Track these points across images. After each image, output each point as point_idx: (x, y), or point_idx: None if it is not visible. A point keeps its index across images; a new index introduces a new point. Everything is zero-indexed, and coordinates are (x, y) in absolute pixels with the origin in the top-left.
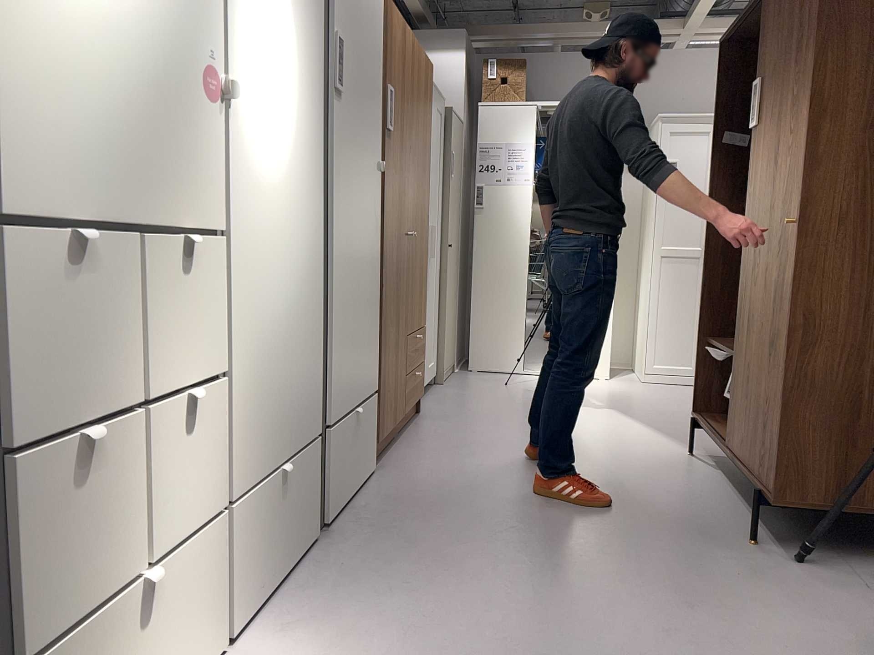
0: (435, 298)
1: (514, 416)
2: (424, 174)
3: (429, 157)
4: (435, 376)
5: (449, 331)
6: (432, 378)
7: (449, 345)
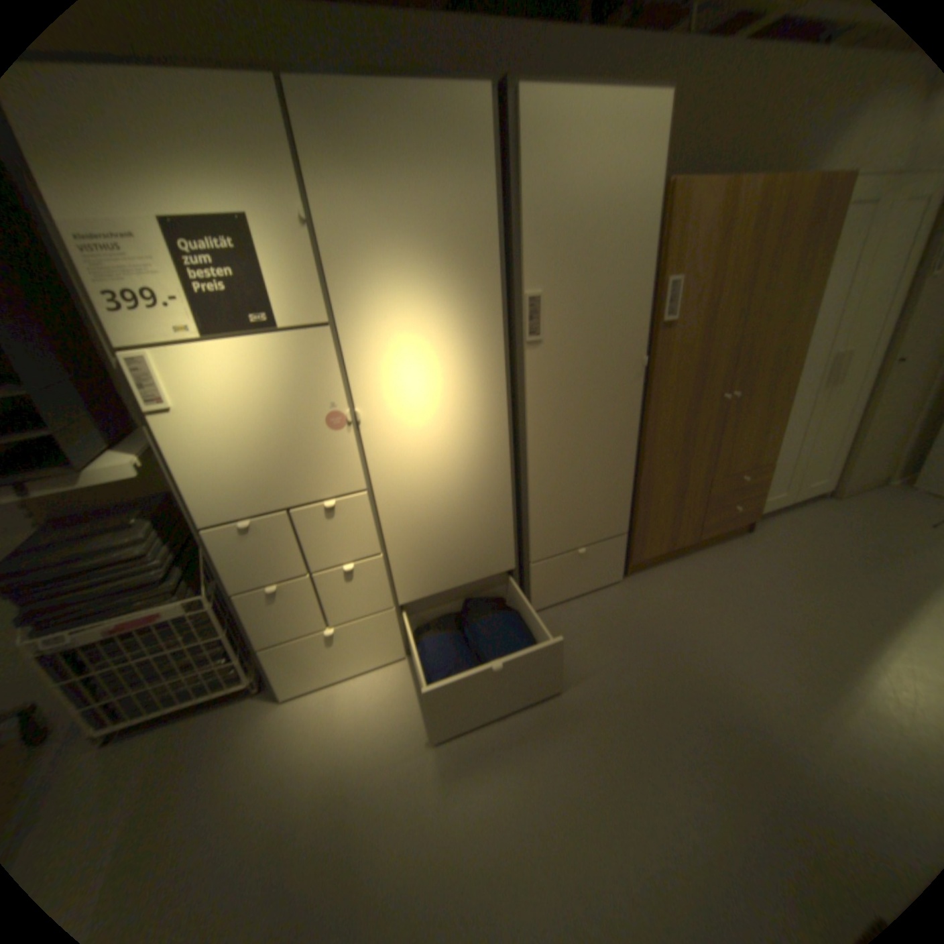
0: (852, 420)
1: (862, 578)
2: (797, 320)
3: (819, 295)
4: (832, 491)
5: (877, 450)
6: (821, 495)
7: (872, 463)
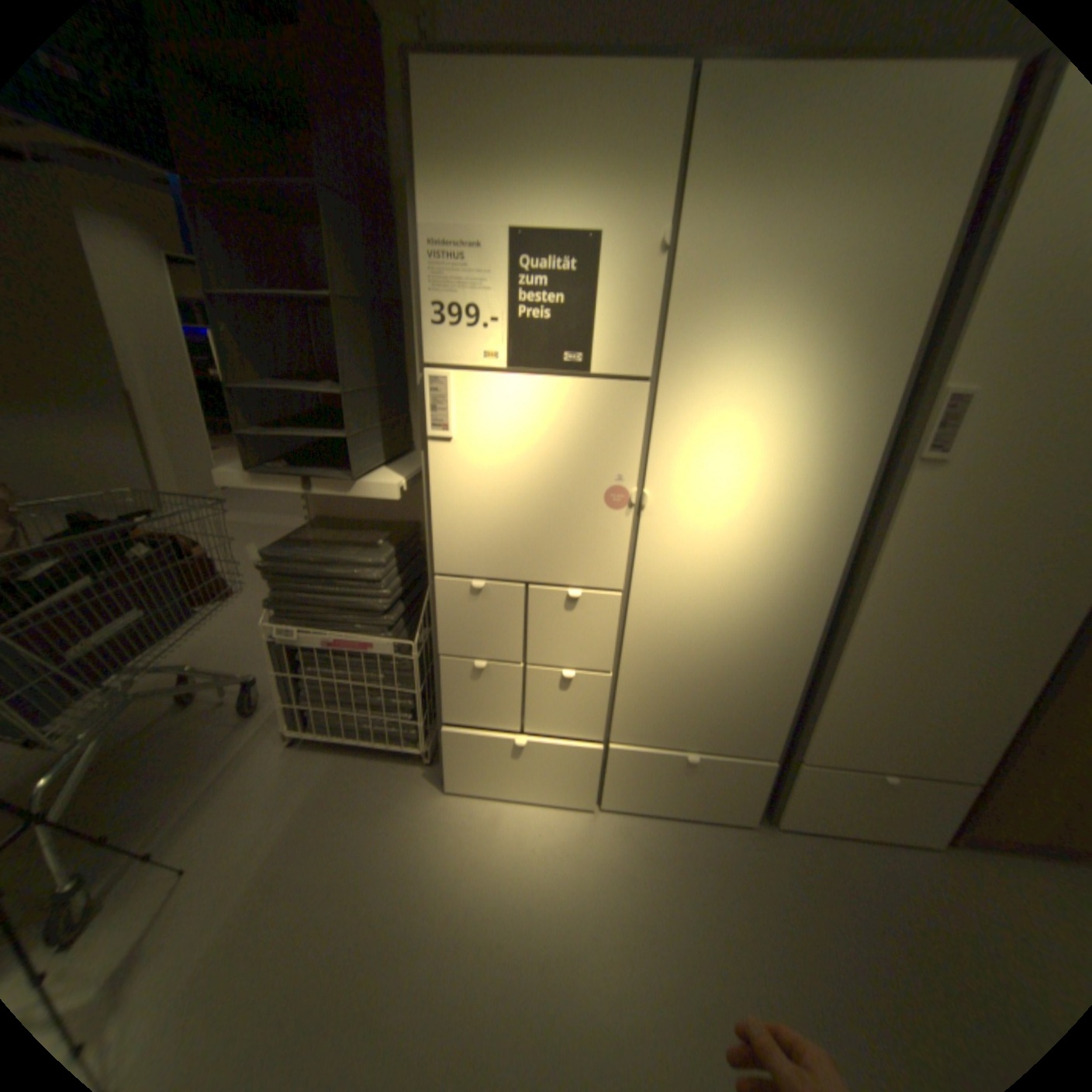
0: None
1: None
2: None
3: None
4: None
5: None
6: None
7: None
